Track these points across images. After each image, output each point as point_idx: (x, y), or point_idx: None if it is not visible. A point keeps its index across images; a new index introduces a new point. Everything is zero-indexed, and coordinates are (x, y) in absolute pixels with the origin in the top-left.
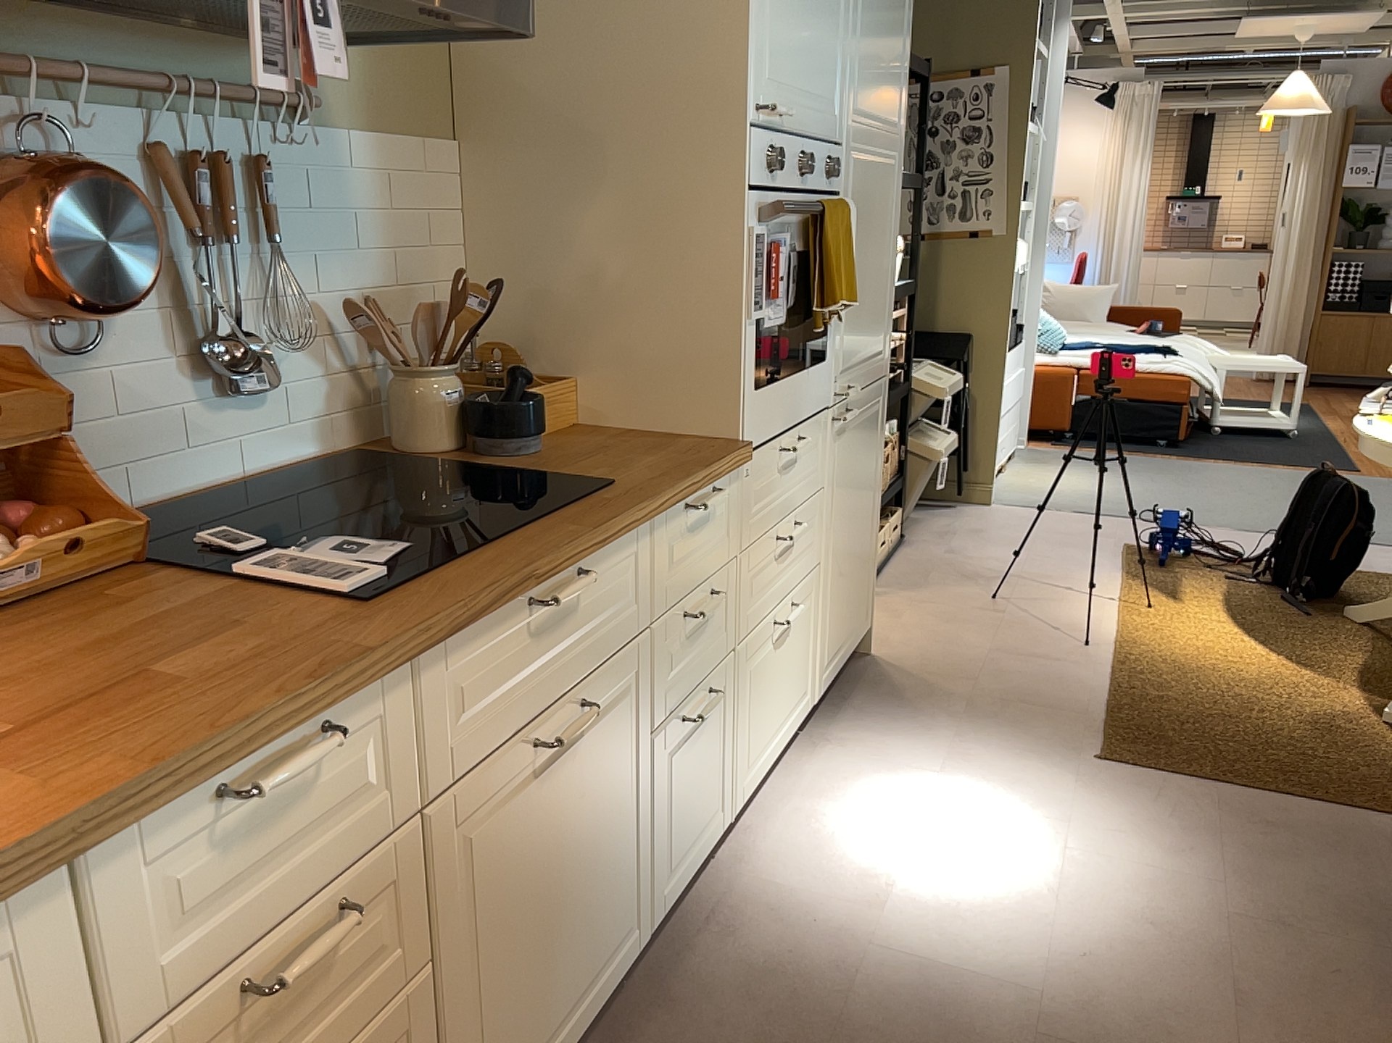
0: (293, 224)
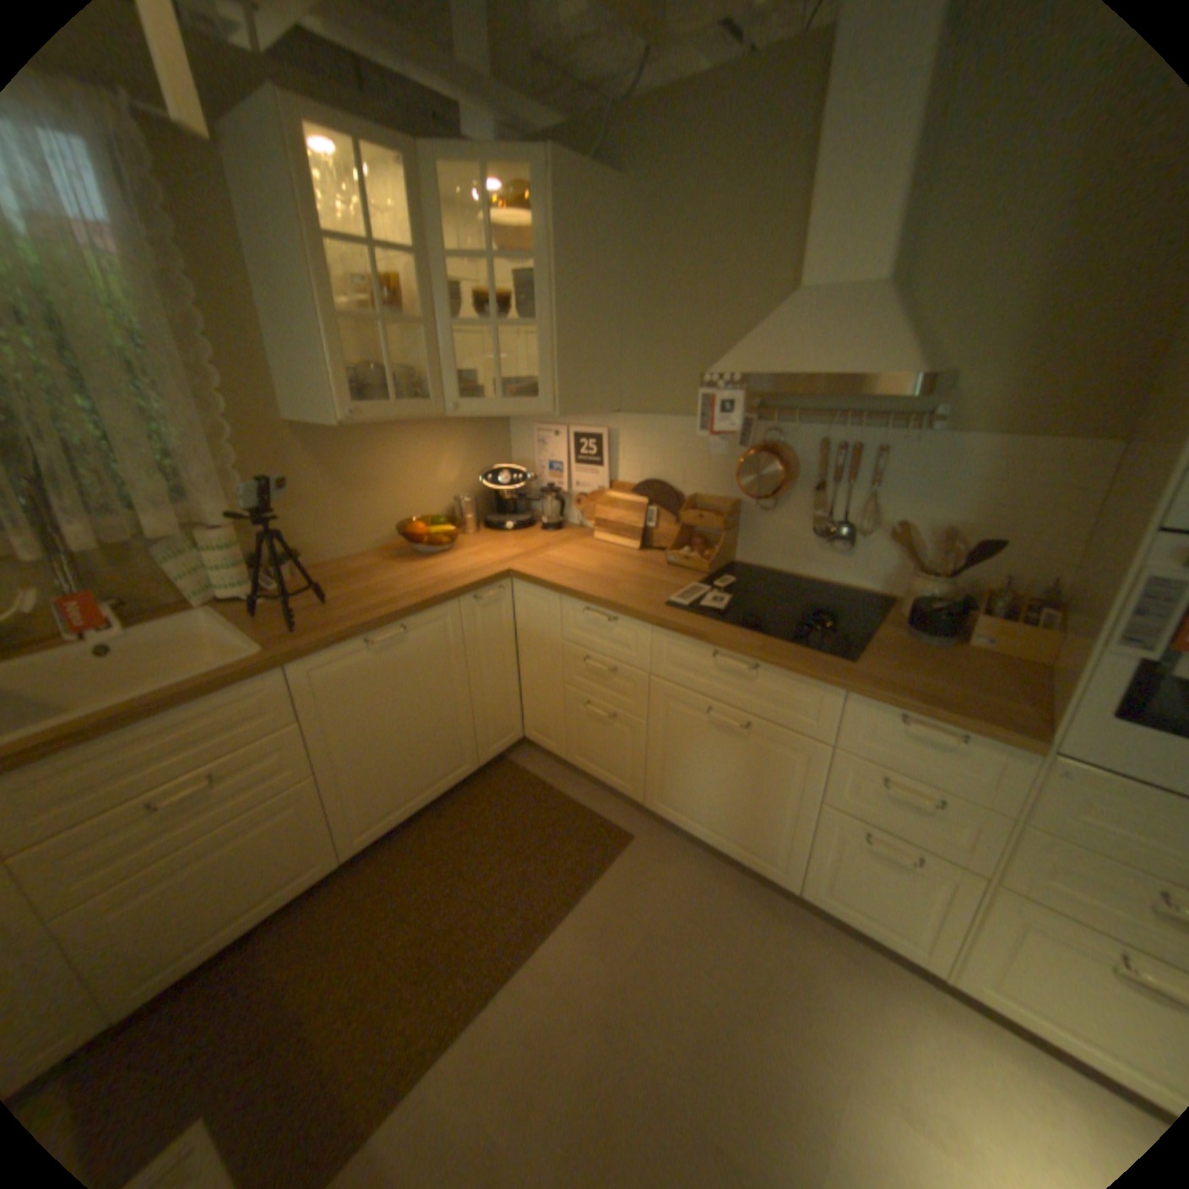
0: (902, 478)
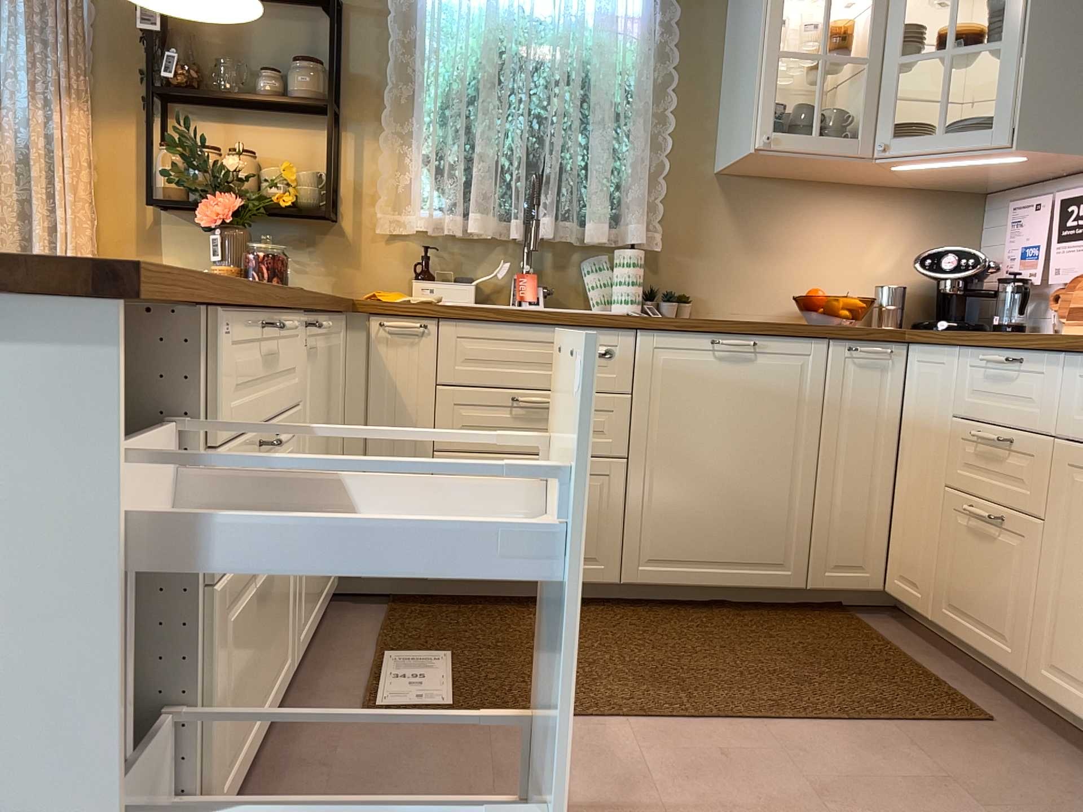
0: None
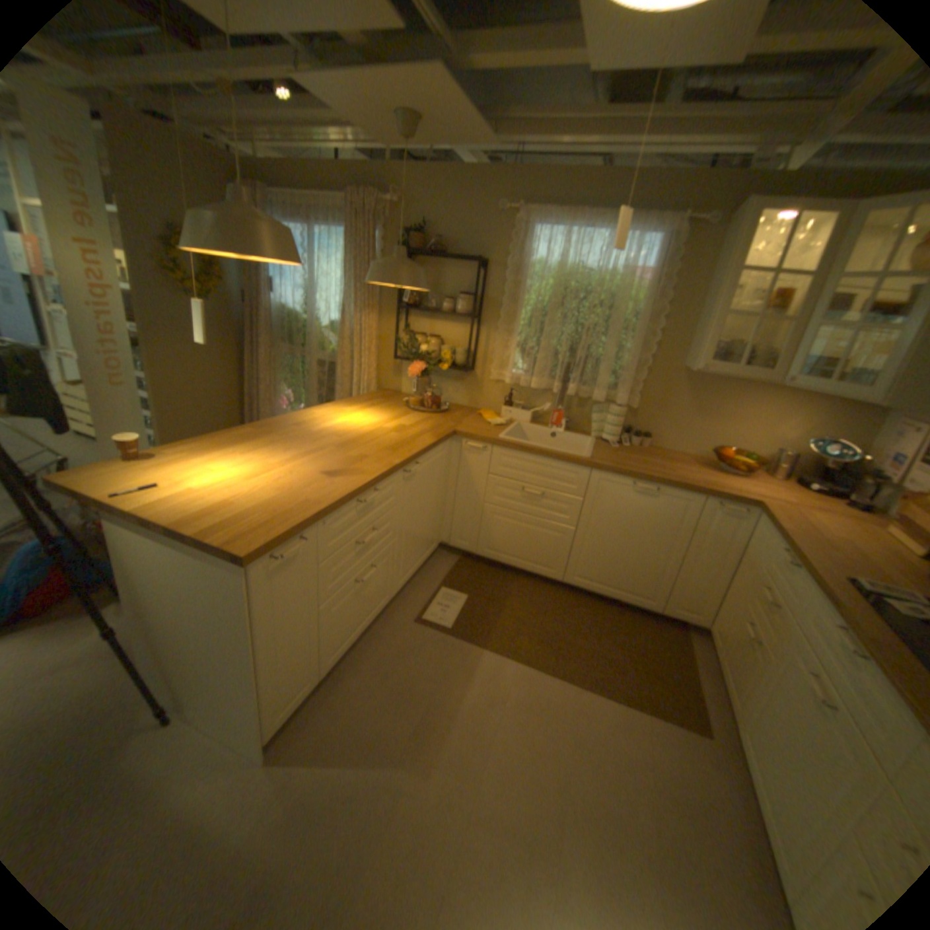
0: None
